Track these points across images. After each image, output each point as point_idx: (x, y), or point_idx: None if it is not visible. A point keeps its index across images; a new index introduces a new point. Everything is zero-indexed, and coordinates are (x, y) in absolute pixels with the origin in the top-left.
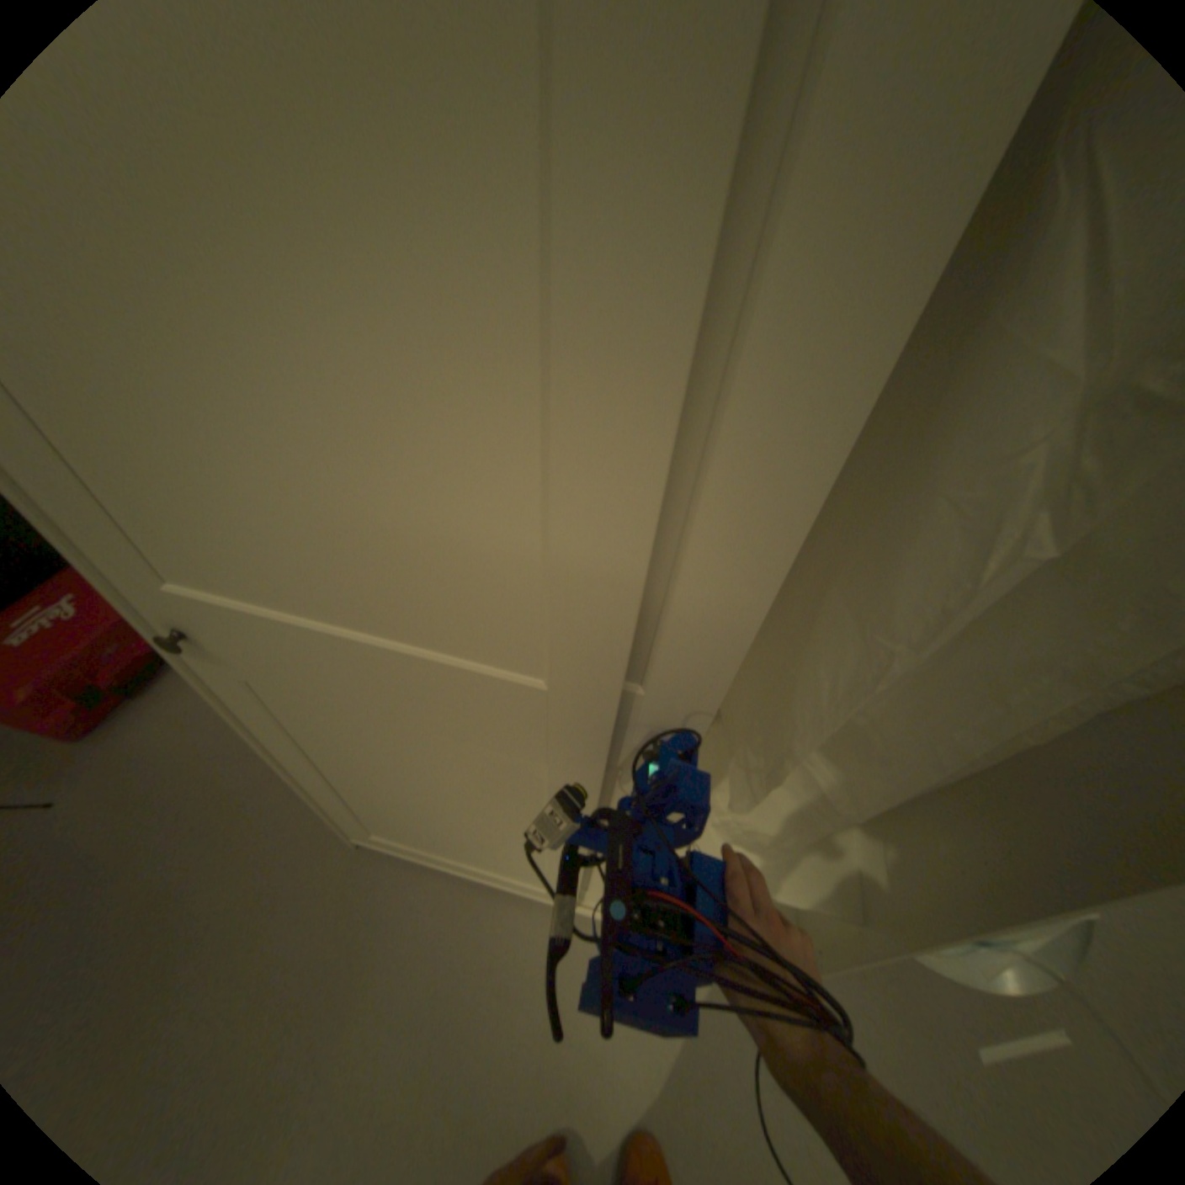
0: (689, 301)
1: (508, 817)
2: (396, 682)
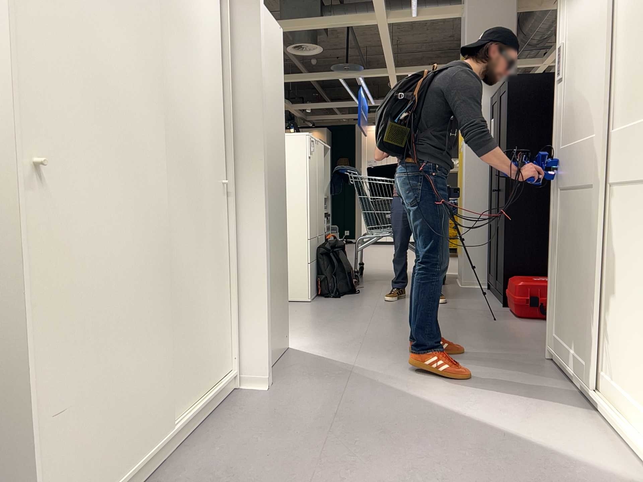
0: (602, 33)
1: (581, 254)
2: (574, 160)
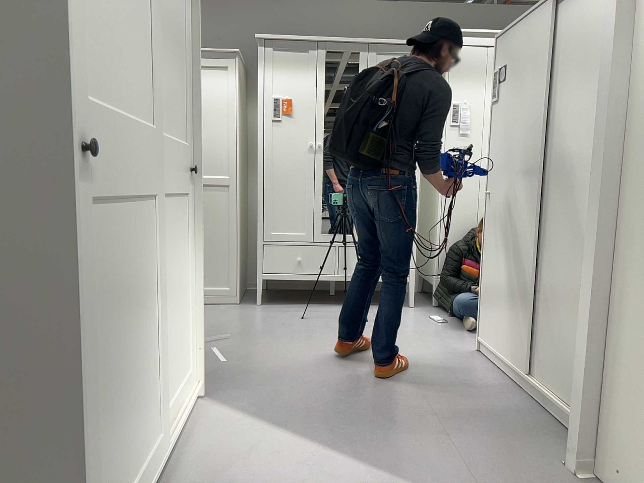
0: None
1: (144, 305)
2: (128, 154)
